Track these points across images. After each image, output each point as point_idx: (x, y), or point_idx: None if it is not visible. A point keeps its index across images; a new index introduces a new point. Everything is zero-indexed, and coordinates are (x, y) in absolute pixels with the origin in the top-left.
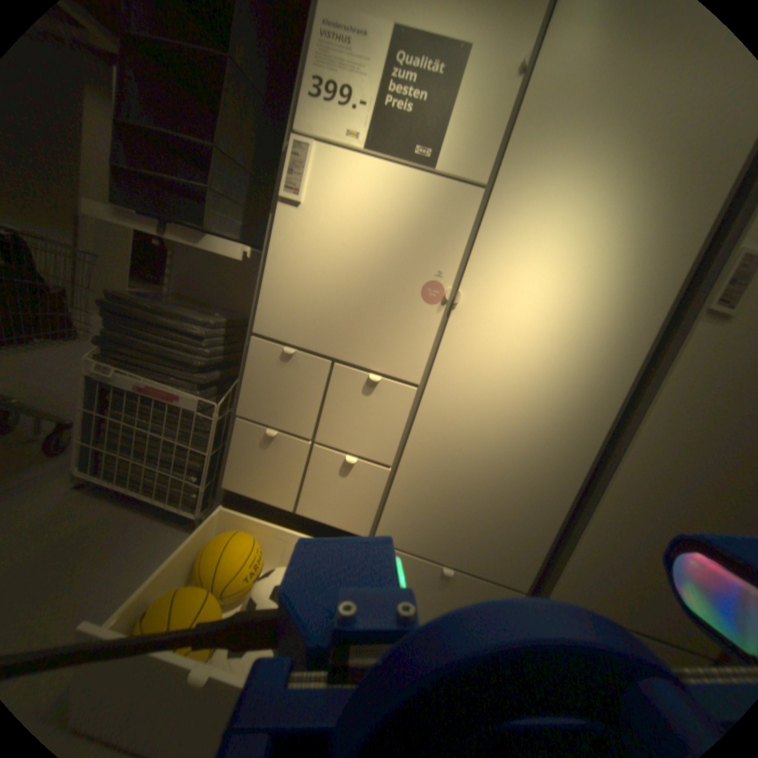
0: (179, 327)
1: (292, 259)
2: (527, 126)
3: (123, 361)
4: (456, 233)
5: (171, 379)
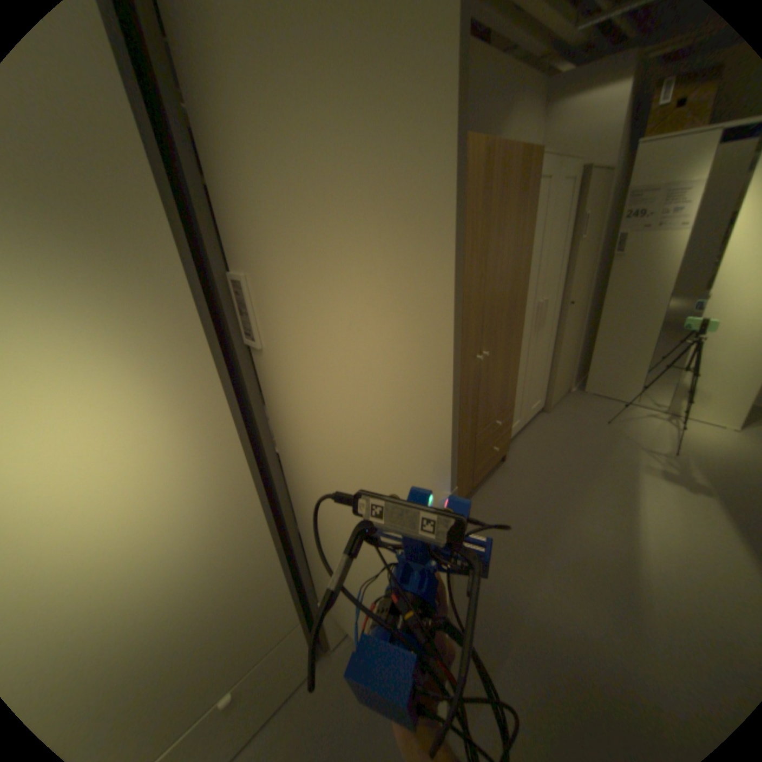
0: None
1: None
2: None
3: None
4: None
5: None
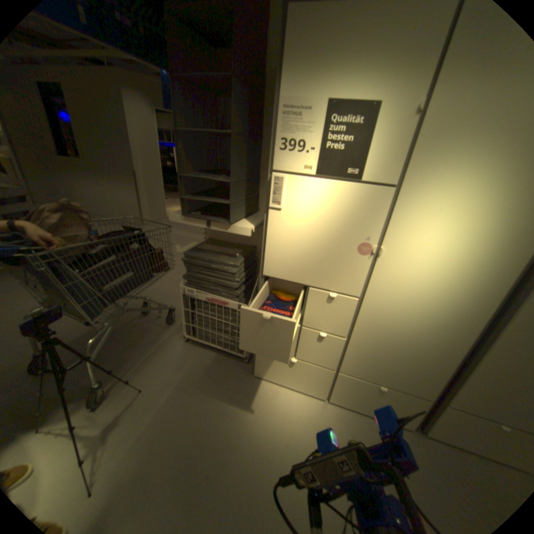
0: (222, 268)
1: (279, 236)
2: (424, 144)
3: (198, 285)
4: (377, 214)
5: (222, 293)
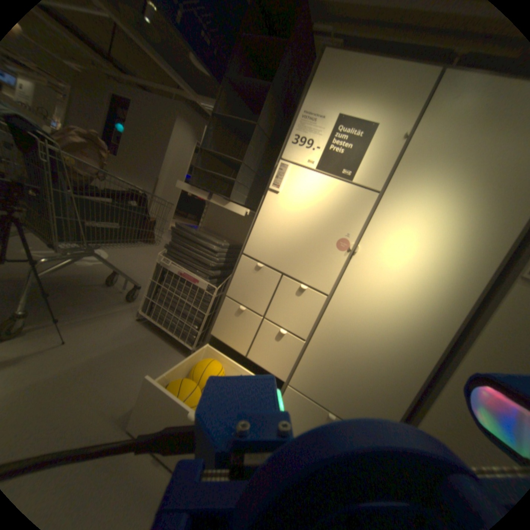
0: (206, 245)
1: (269, 219)
2: (406, 163)
3: (176, 259)
4: (360, 215)
5: (197, 271)
